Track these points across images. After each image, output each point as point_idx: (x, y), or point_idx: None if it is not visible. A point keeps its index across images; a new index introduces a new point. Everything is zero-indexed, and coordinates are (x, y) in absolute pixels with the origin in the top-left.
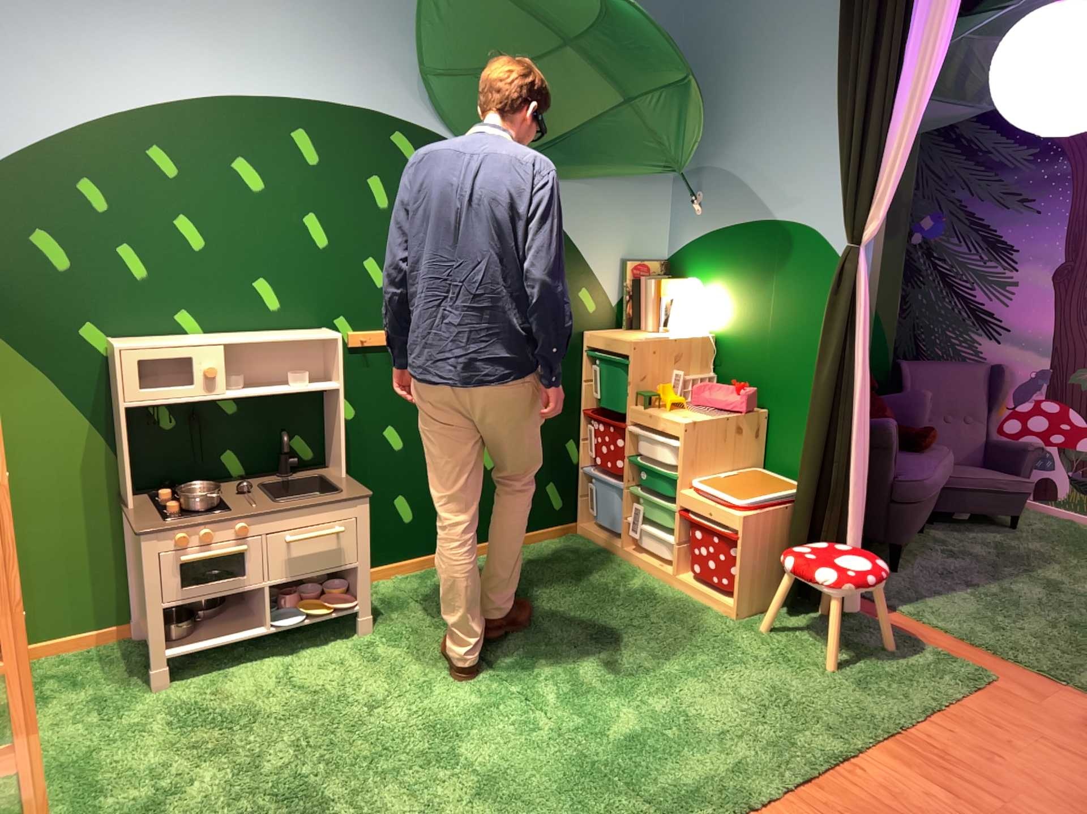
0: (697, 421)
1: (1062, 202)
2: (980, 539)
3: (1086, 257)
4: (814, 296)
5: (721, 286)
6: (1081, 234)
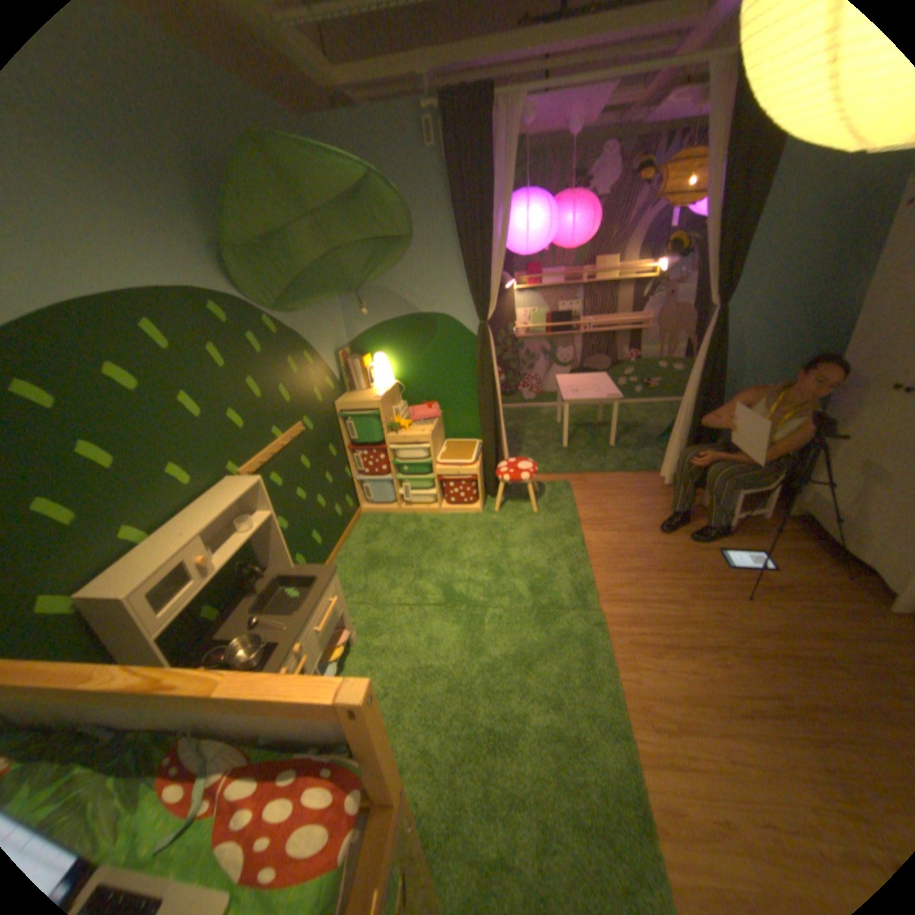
0: (431, 432)
1: None
2: None
3: None
4: (454, 350)
5: (393, 354)
6: None
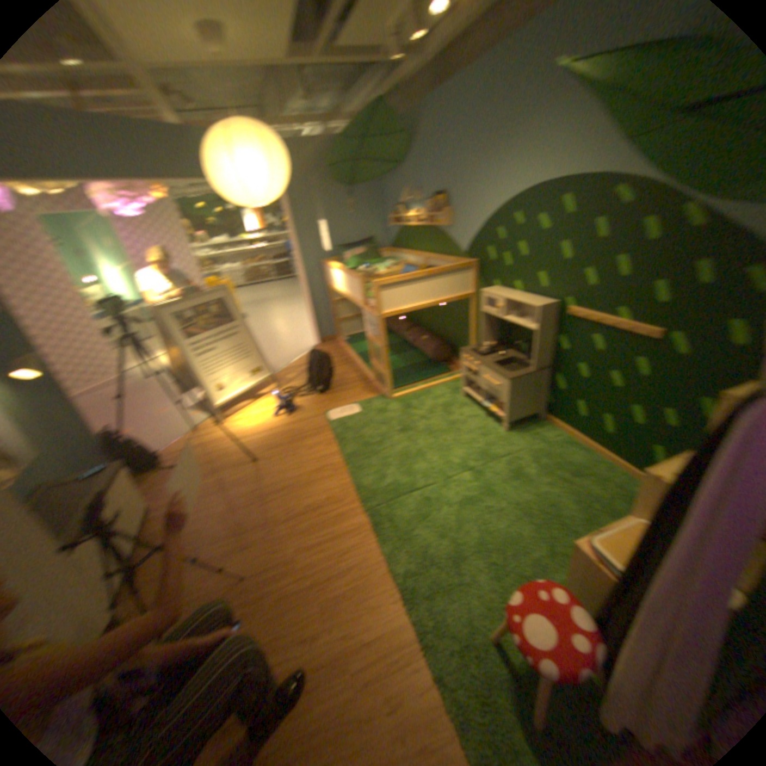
0: (661, 480)
1: None
2: None
3: None
4: None
5: None
6: None
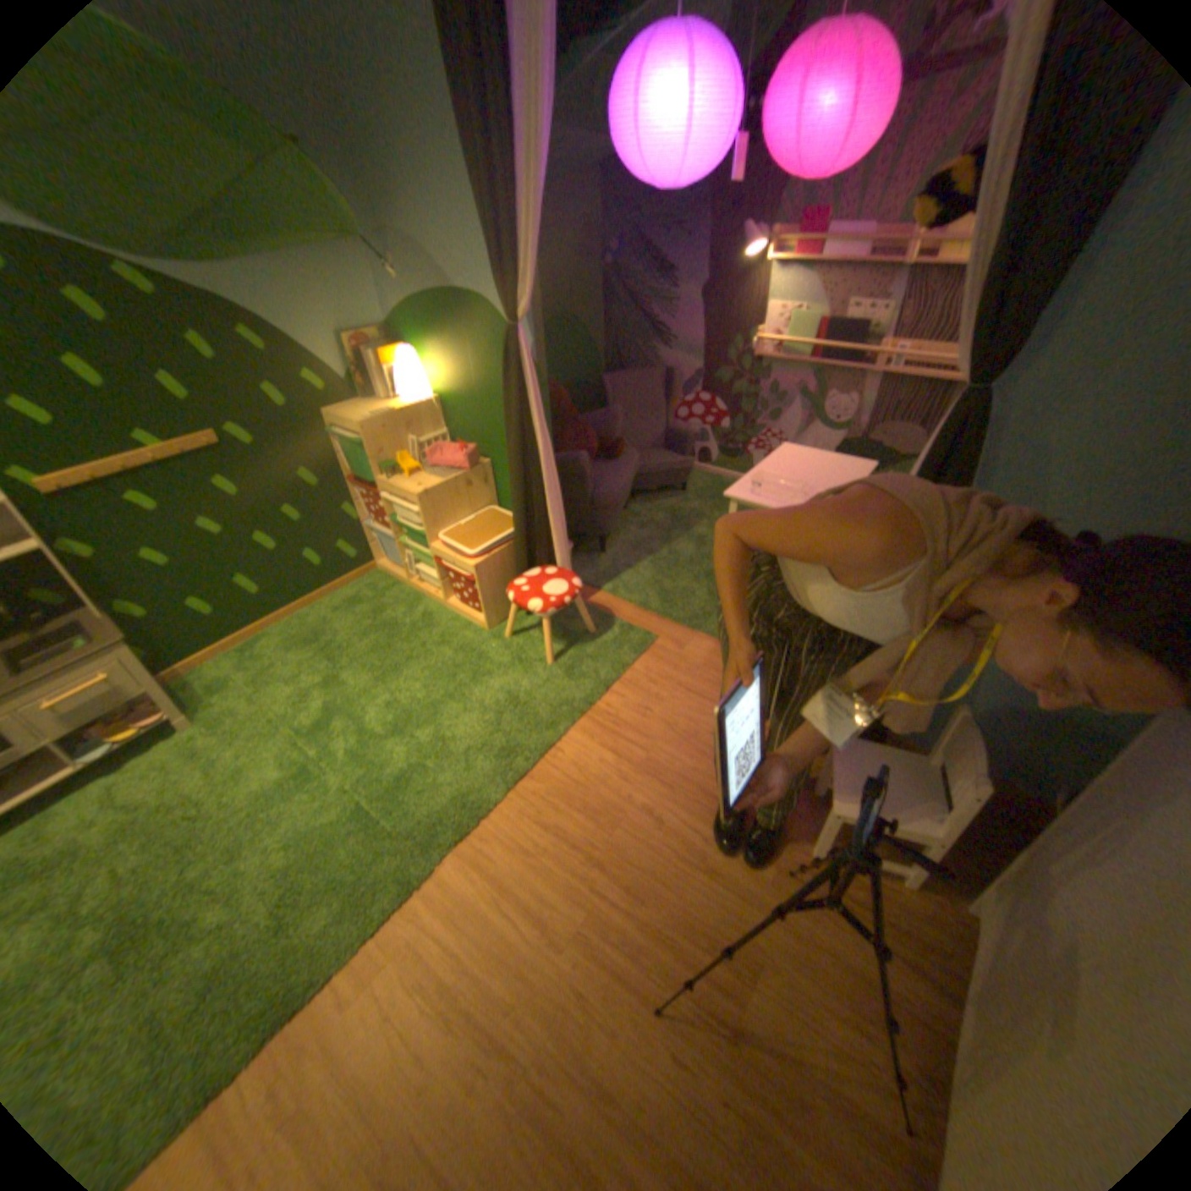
0: (426, 491)
1: (707, 225)
2: (662, 508)
3: (724, 276)
4: (499, 365)
5: (430, 353)
6: (721, 256)
